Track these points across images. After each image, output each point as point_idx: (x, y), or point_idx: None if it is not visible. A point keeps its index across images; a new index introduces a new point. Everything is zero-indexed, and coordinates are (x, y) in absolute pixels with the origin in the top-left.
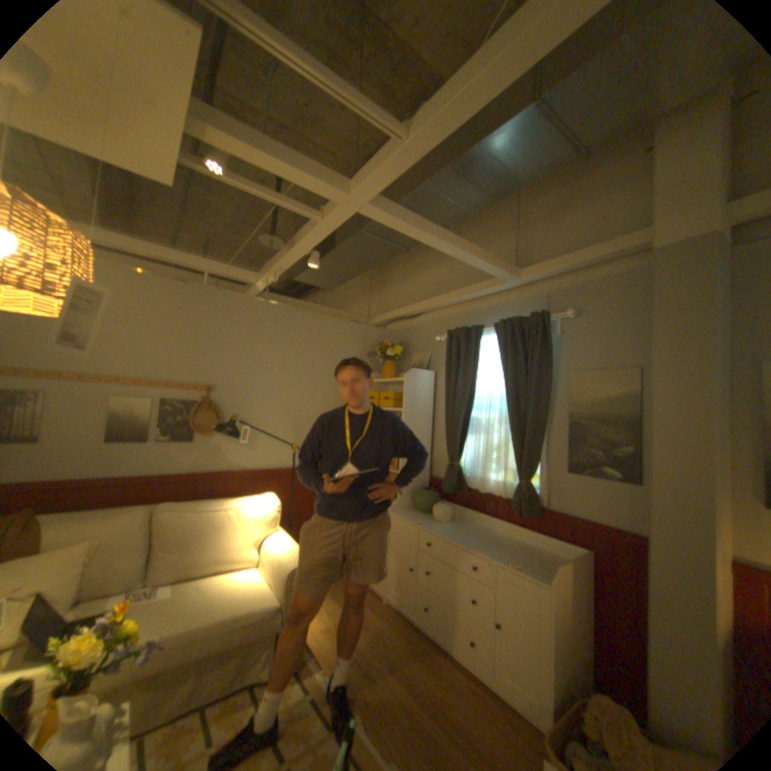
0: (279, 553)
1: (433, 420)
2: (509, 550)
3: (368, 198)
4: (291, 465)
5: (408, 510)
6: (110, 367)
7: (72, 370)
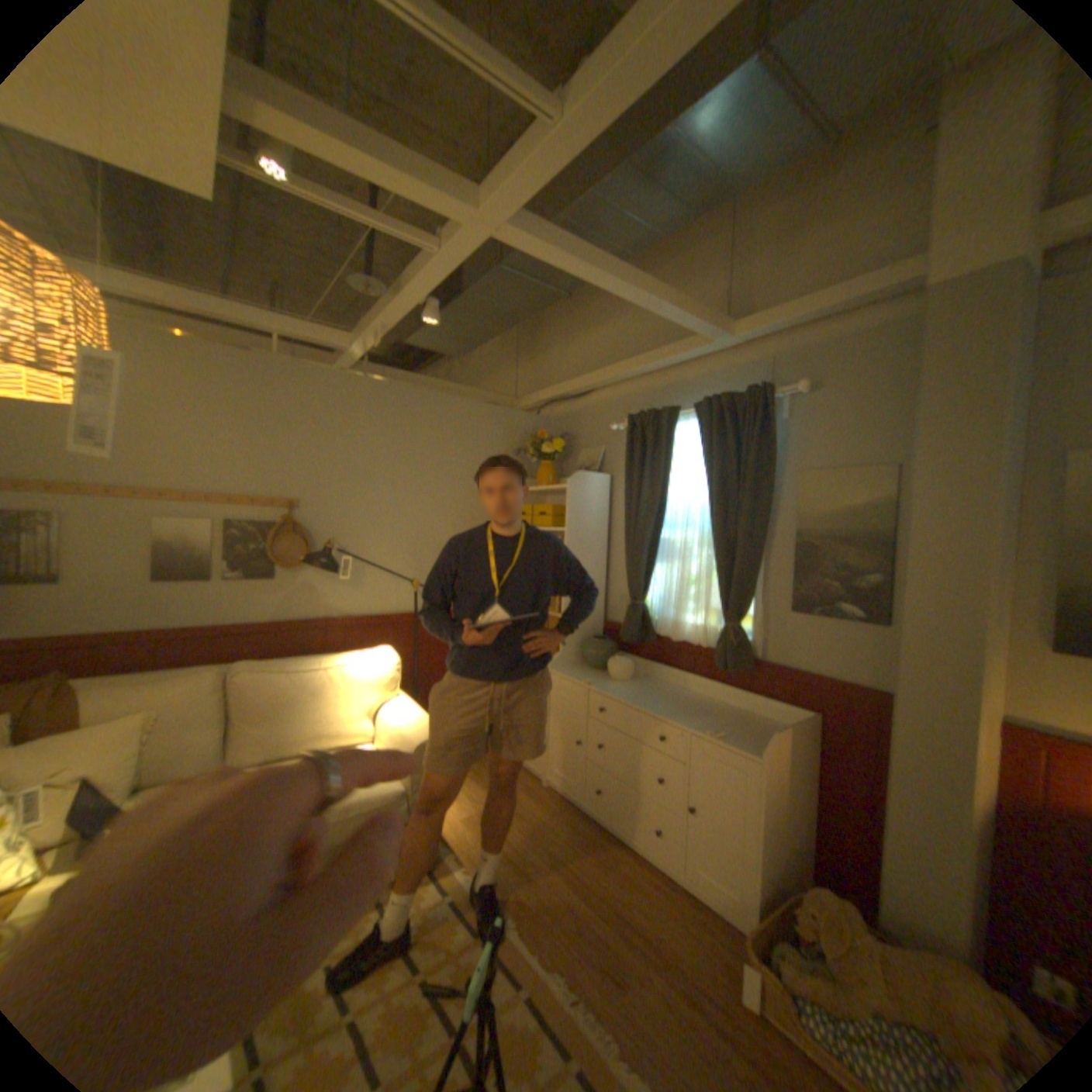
0: (400, 725)
1: (609, 543)
2: (709, 715)
3: (506, 215)
4: (412, 610)
5: (575, 666)
6: (148, 476)
7: (95, 482)
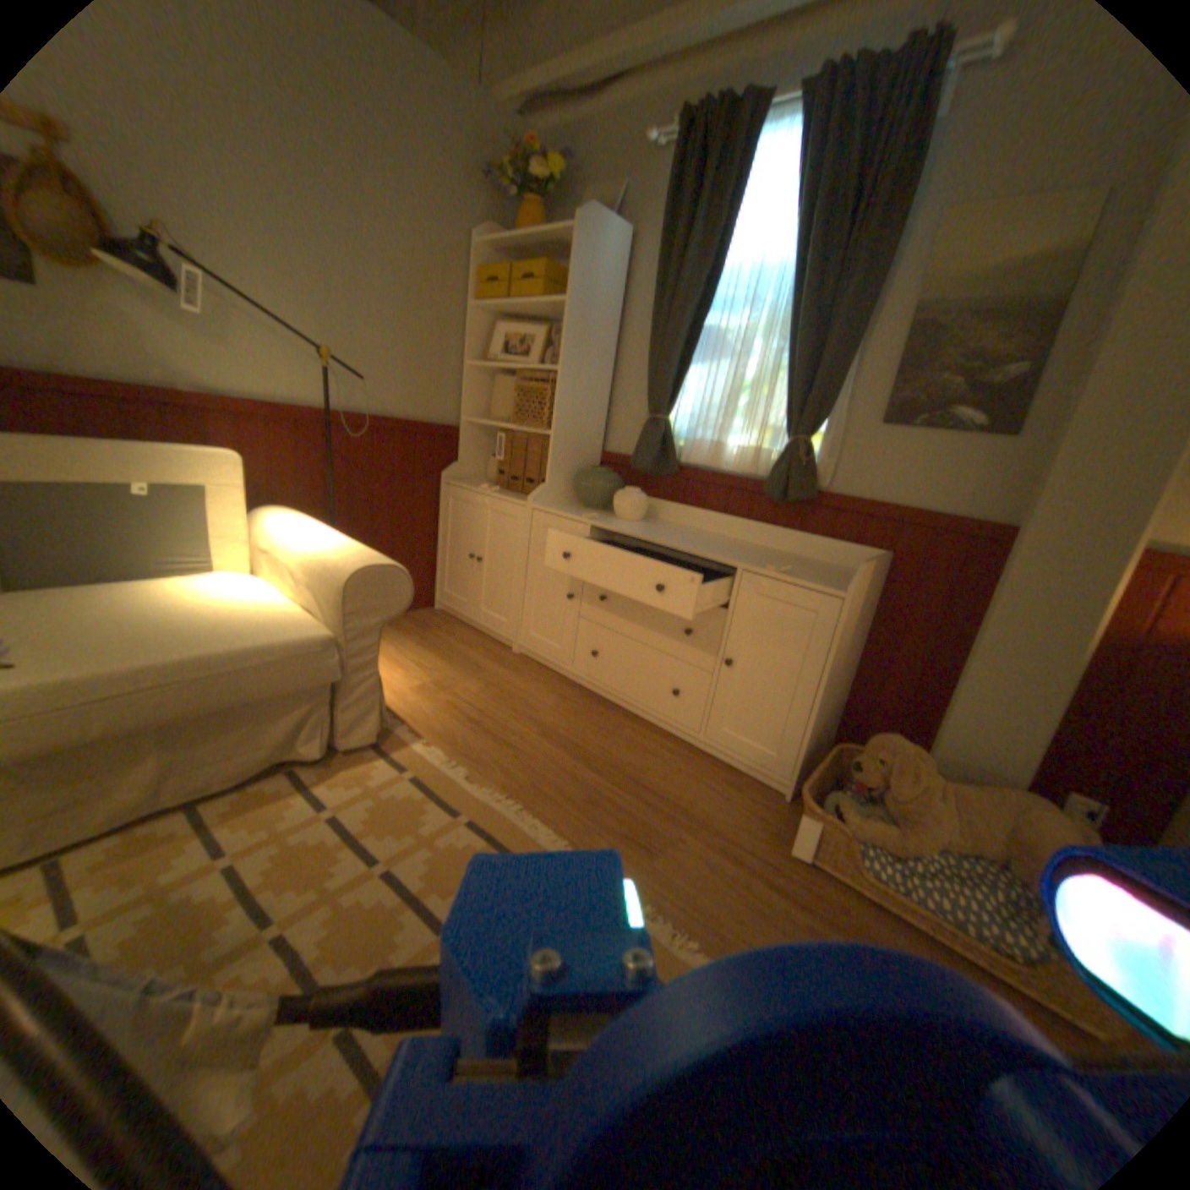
0: (318, 549)
1: (620, 339)
2: (755, 554)
3: None
4: (320, 403)
5: (564, 504)
6: None
7: None
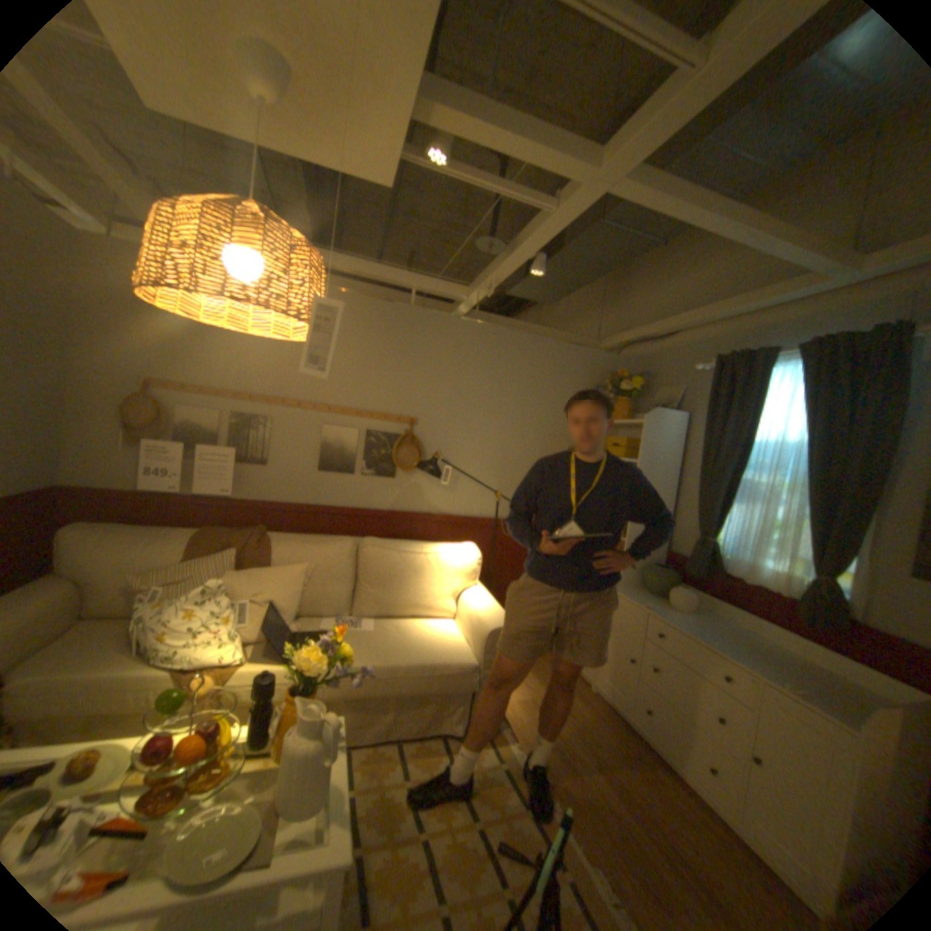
0: (478, 610)
1: (681, 478)
2: (788, 668)
3: (627, 169)
4: (493, 516)
5: (635, 589)
6: (324, 395)
7: (293, 398)
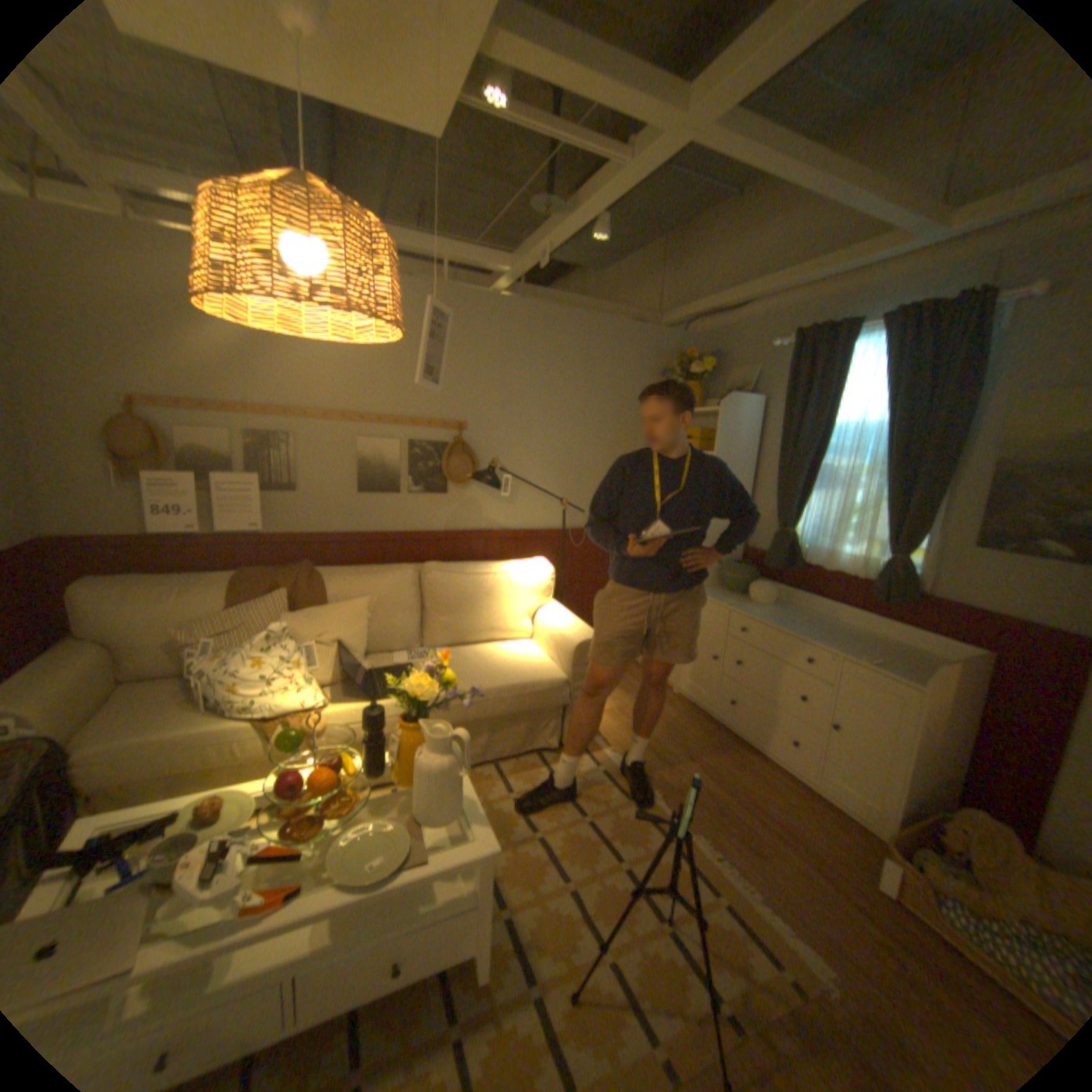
0: (559, 625)
1: (757, 468)
2: (862, 643)
3: (718, 114)
4: (557, 526)
5: (712, 588)
6: (352, 401)
7: (315, 407)
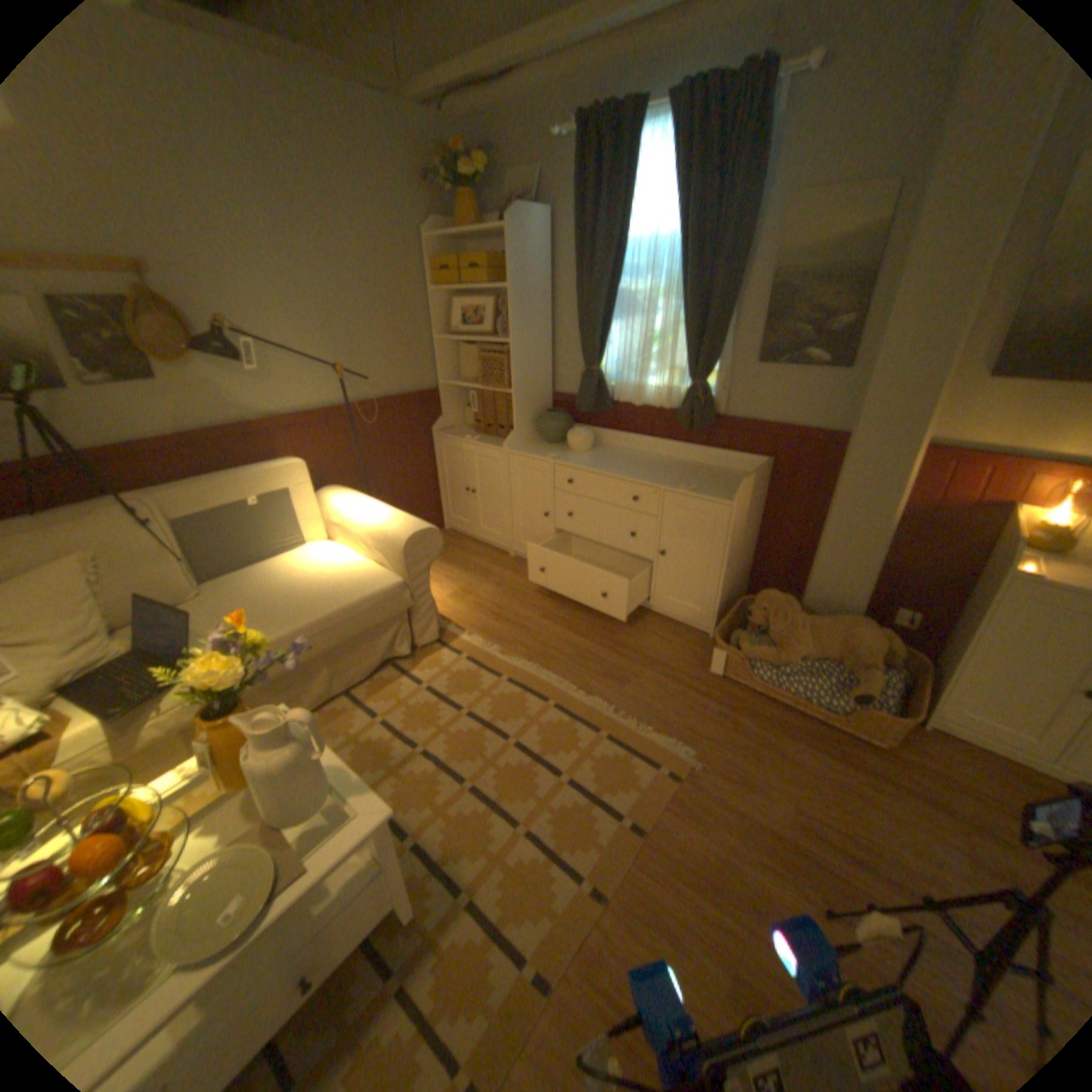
0: (377, 522)
1: (554, 302)
2: (674, 472)
3: None
4: (340, 401)
5: (530, 443)
6: None
7: None
